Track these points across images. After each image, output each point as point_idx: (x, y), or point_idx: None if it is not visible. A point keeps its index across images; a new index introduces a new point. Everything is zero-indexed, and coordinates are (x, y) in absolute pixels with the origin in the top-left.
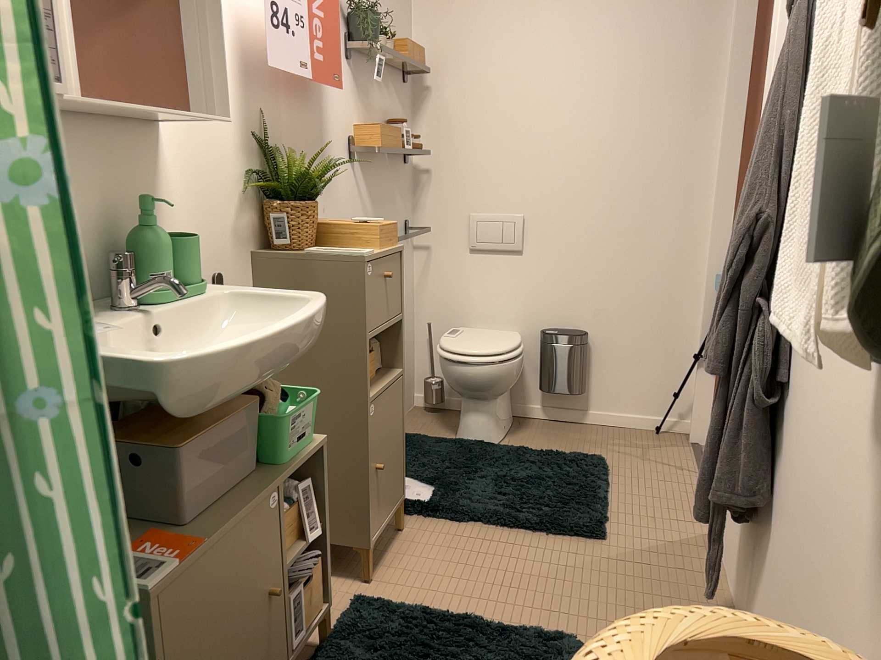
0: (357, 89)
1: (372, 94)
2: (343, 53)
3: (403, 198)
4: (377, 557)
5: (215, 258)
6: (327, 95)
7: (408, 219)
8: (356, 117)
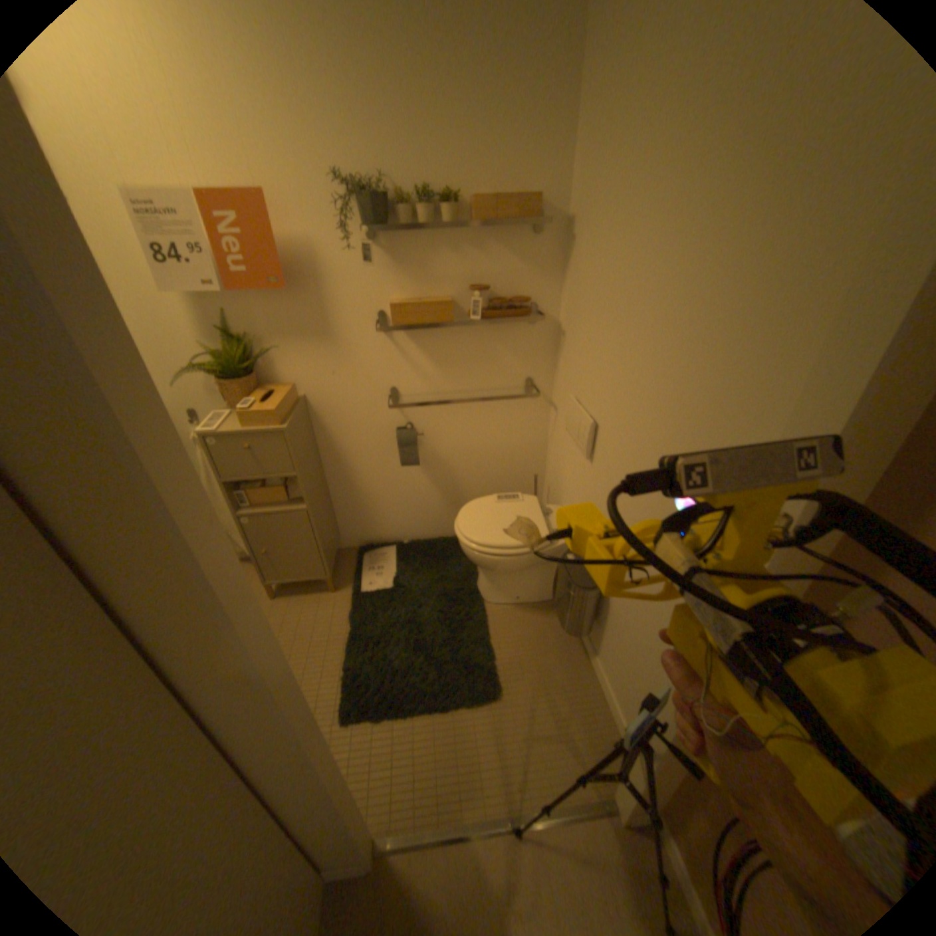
0: (395, 263)
1: (436, 261)
2: (358, 233)
3: (520, 357)
4: (299, 593)
5: (186, 401)
6: (327, 280)
7: (536, 377)
8: (391, 291)
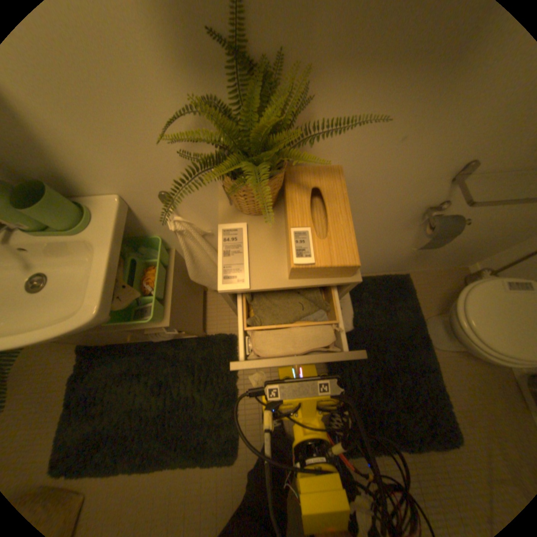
0: None
1: None
2: None
3: None
4: None
5: (153, 181)
6: None
7: None
8: None
